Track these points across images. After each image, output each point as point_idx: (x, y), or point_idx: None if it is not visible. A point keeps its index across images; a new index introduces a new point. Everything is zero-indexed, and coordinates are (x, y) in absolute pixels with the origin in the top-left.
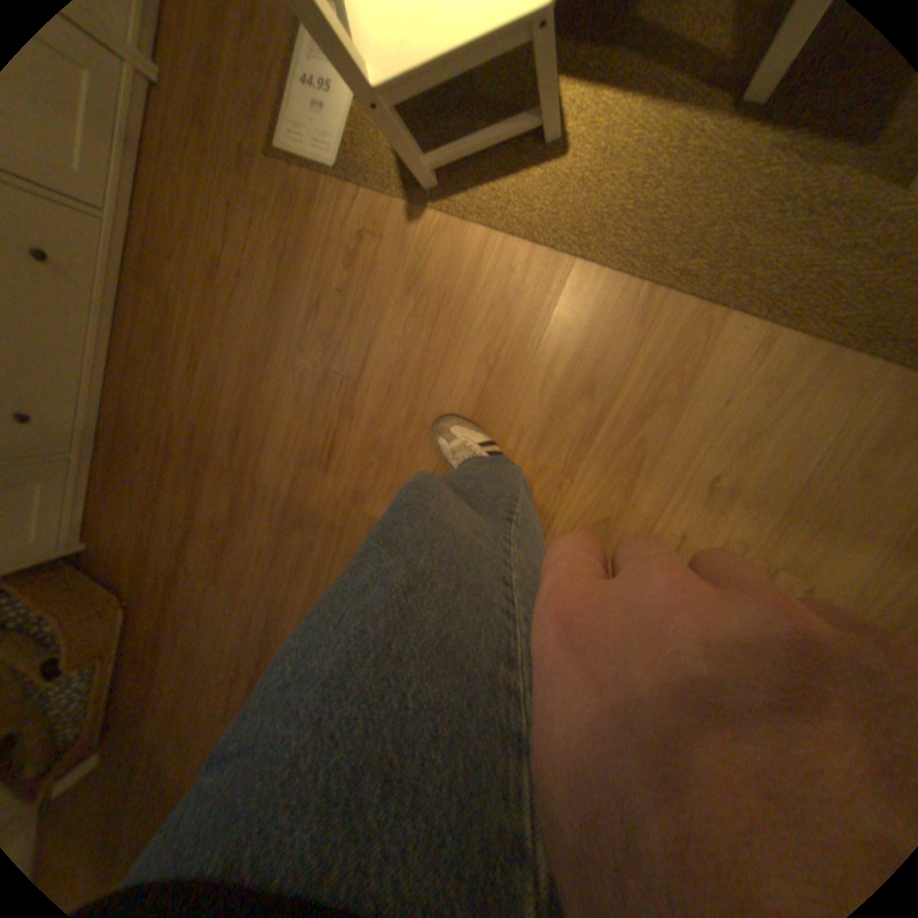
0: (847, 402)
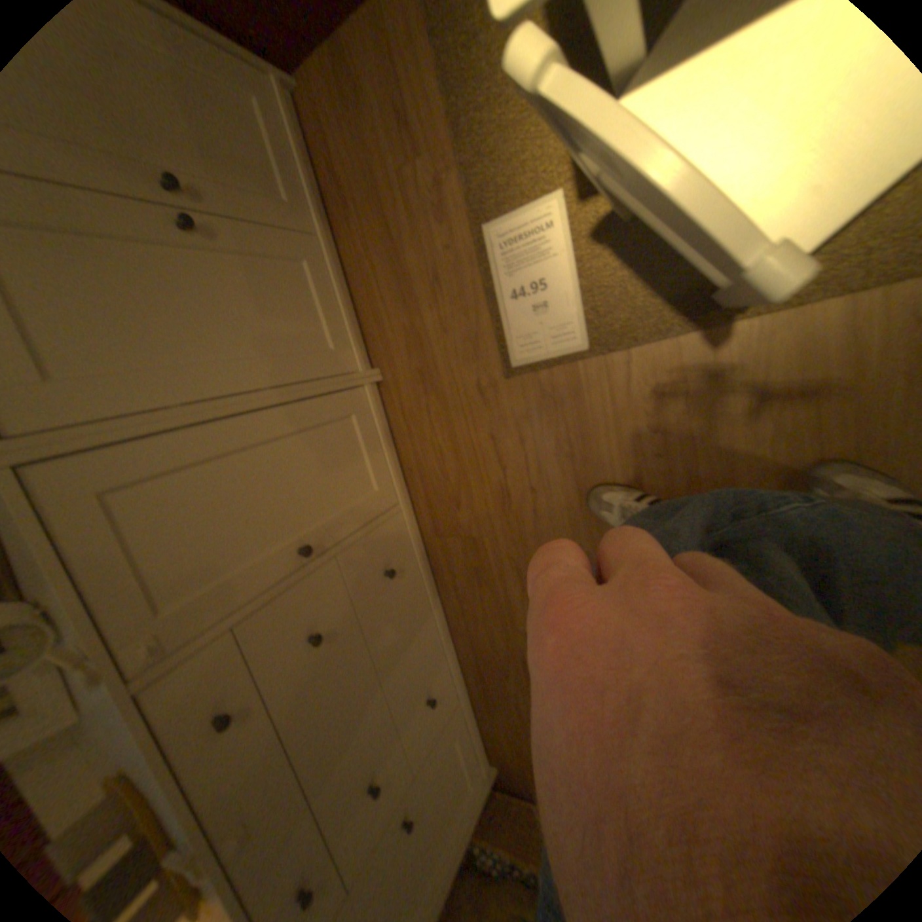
0: None
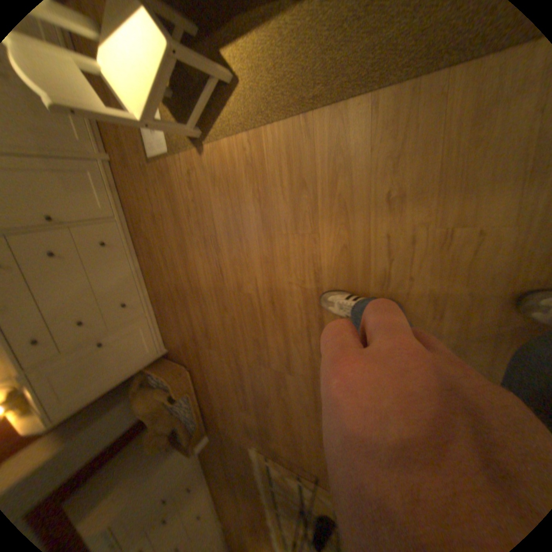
0: (440, 105)
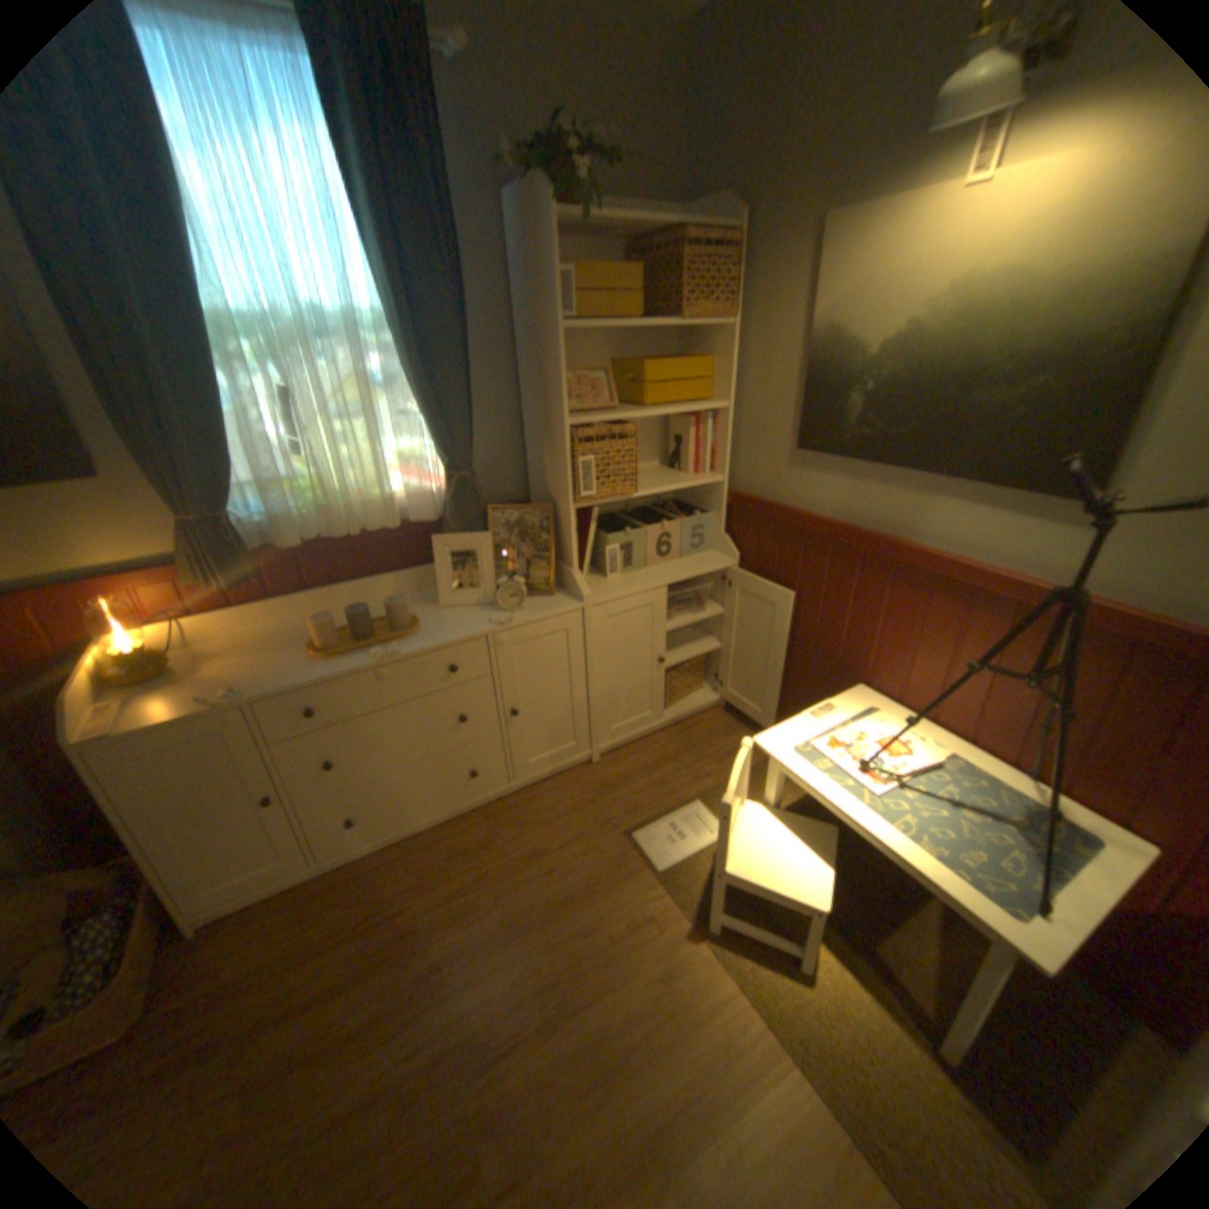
0: None
